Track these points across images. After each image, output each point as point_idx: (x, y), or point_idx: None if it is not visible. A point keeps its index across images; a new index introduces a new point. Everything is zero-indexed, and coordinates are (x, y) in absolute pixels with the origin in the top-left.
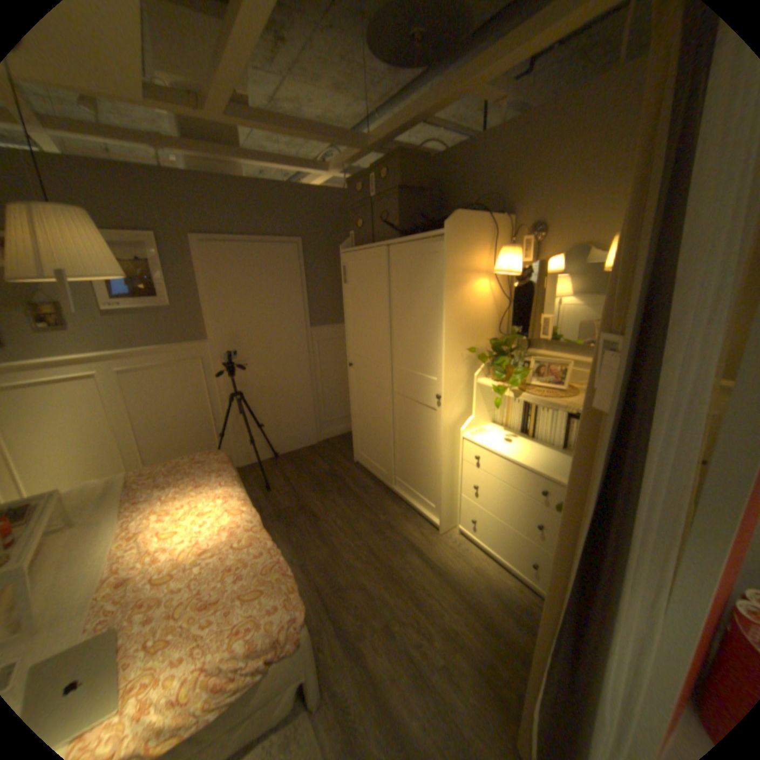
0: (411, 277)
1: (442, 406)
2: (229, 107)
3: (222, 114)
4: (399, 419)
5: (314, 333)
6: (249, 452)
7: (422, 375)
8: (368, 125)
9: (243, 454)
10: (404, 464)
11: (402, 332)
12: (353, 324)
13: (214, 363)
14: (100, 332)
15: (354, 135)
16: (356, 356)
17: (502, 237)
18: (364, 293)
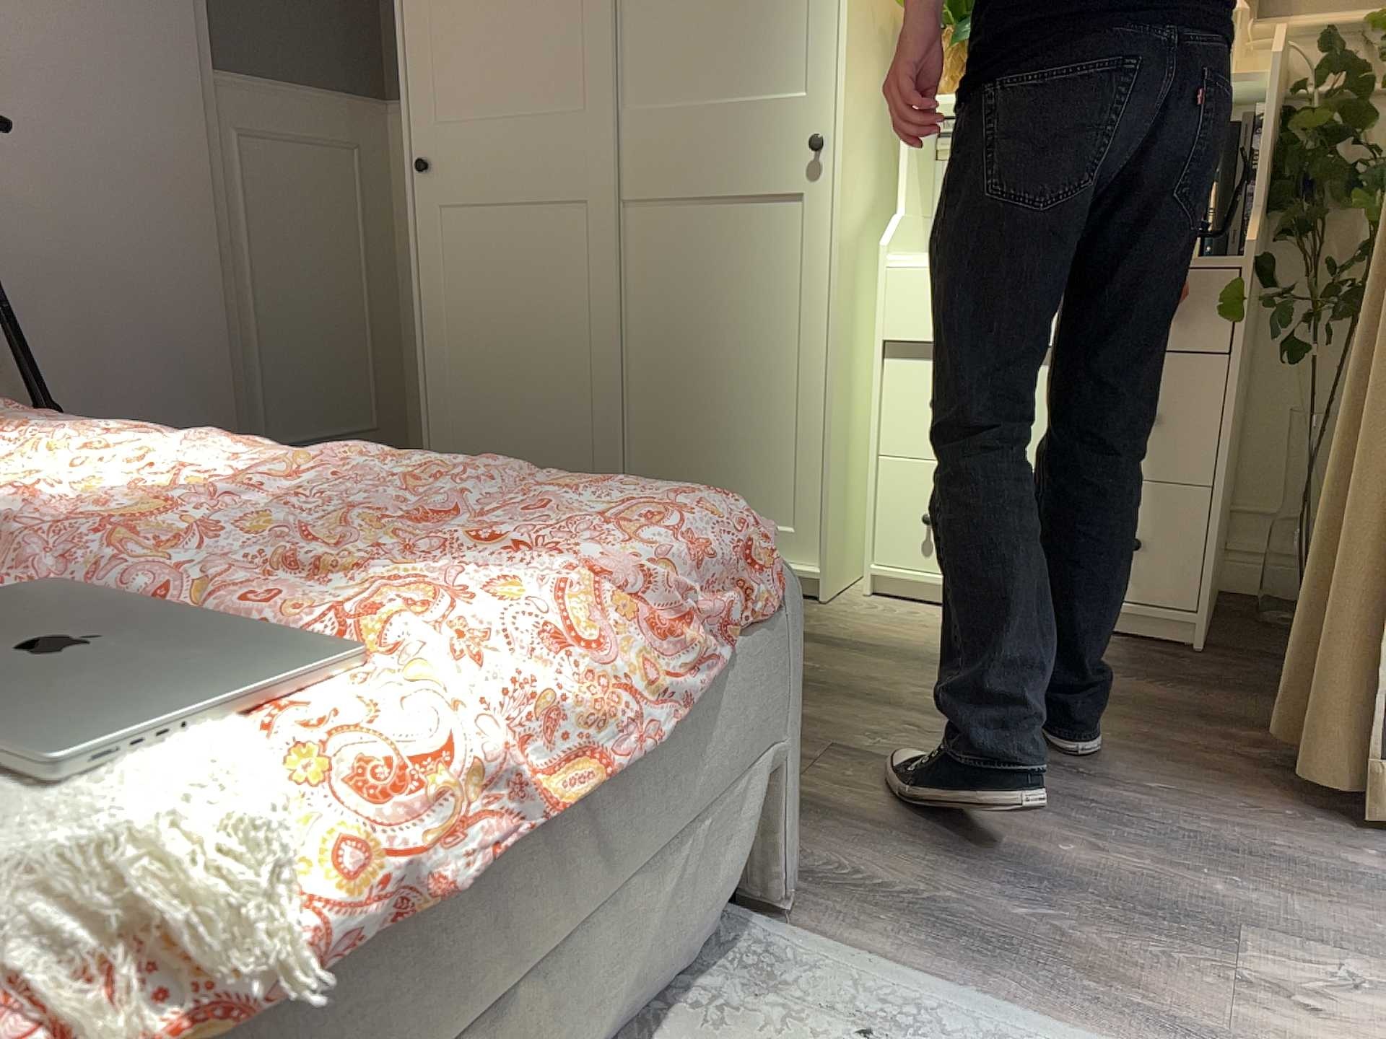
0: None
1: (829, 167)
2: None
3: None
4: (644, 288)
5: (229, 95)
6: None
7: (746, 96)
8: None
9: None
10: (663, 439)
11: None
12: (438, 8)
13: None
14: None
15: None
16: (448, 122)
17: None
18: None
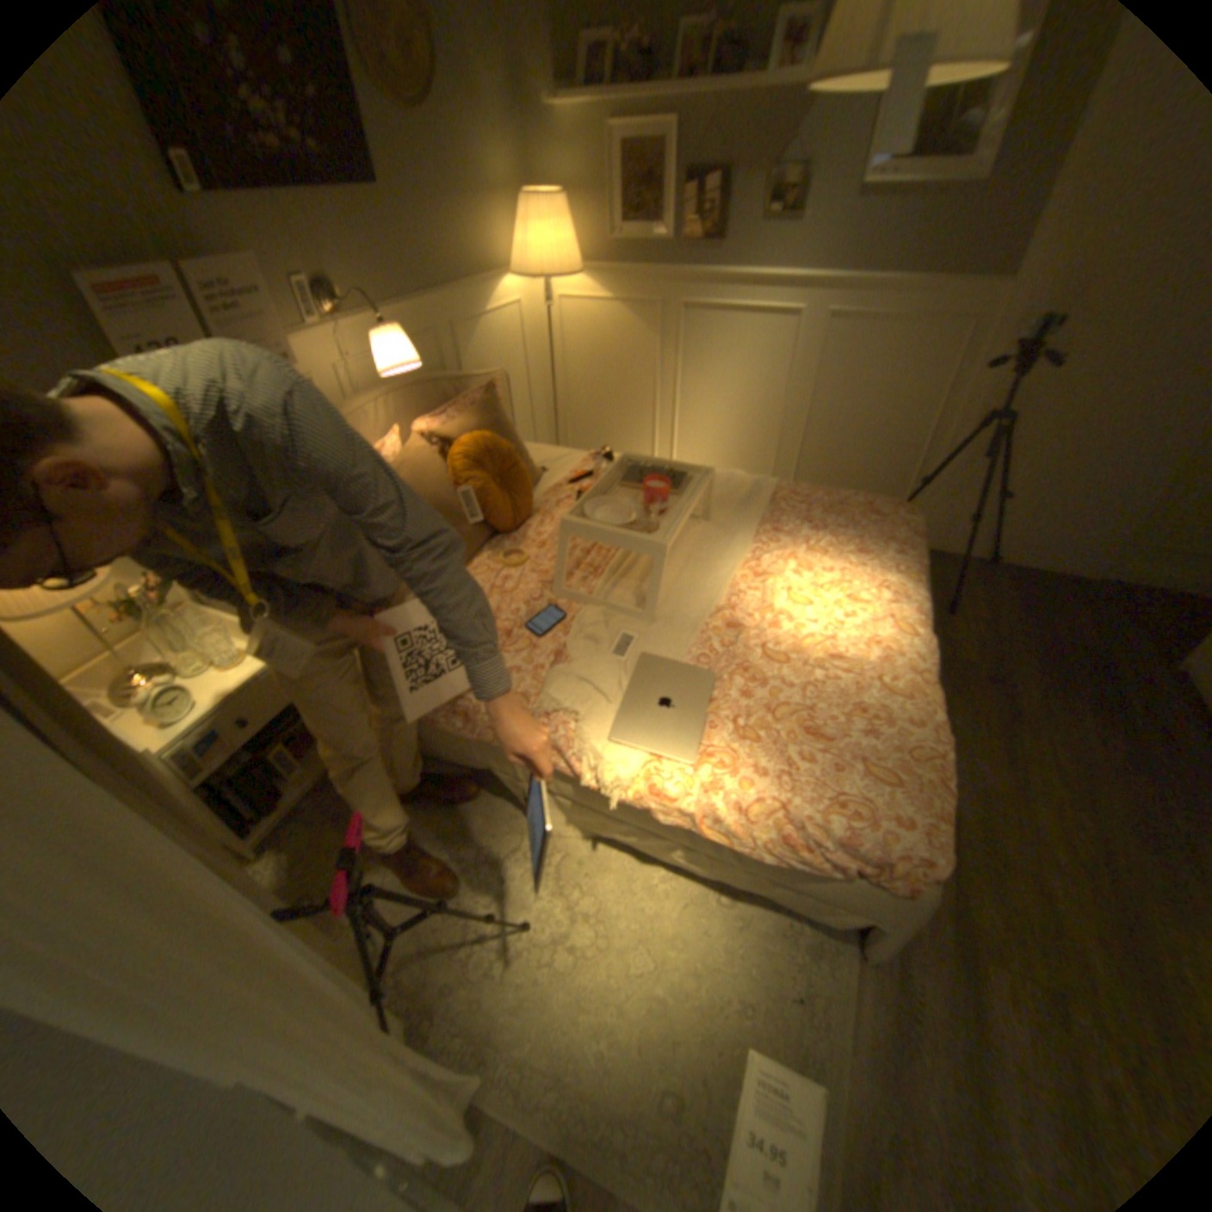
0: None
1: None
2: None
3: None
4: None
5: None
6: (954, 530)
7: None
8: None
9: (942, 528)
10: None
11: None
12: None
13: (998, 334)
14: (844, 229)
15: None
16: None
17: None
18: None
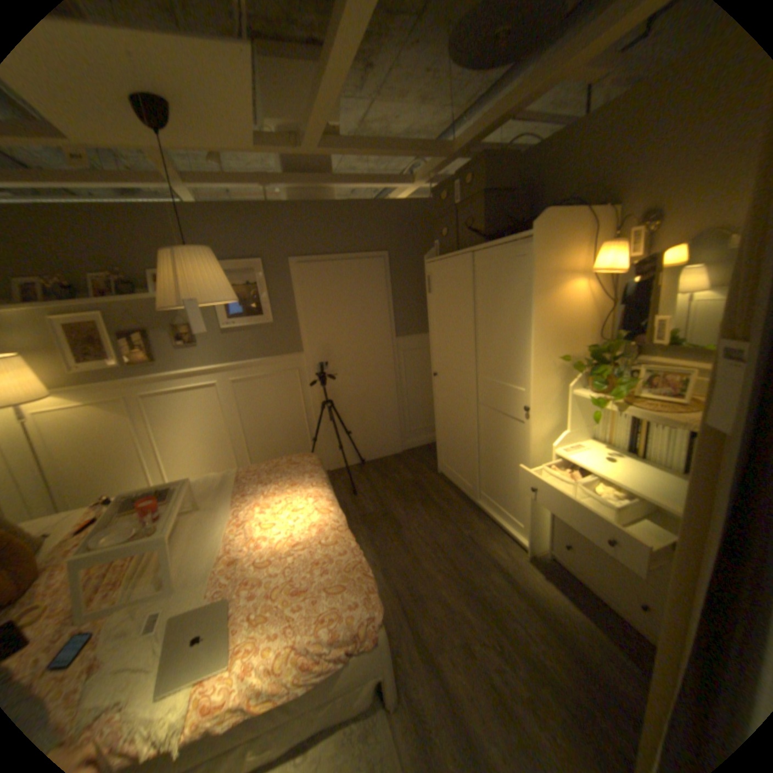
0: (497, 282)
1: (532, 418)
2: (323, 139)
3: (317, 147)
4: (484, 431)
5: (399, 343)
6: (338, 457)
7: (509, 385)
8: (454, 131)
9: (333, 458)
10: (490, 478)
11: (488, 340)
12: (438, 333)
13: (309, 373)
14: (221, 347)
15: (439, 144)
16: (440, 365)
17: (604, 231)
18: (449, 301)
